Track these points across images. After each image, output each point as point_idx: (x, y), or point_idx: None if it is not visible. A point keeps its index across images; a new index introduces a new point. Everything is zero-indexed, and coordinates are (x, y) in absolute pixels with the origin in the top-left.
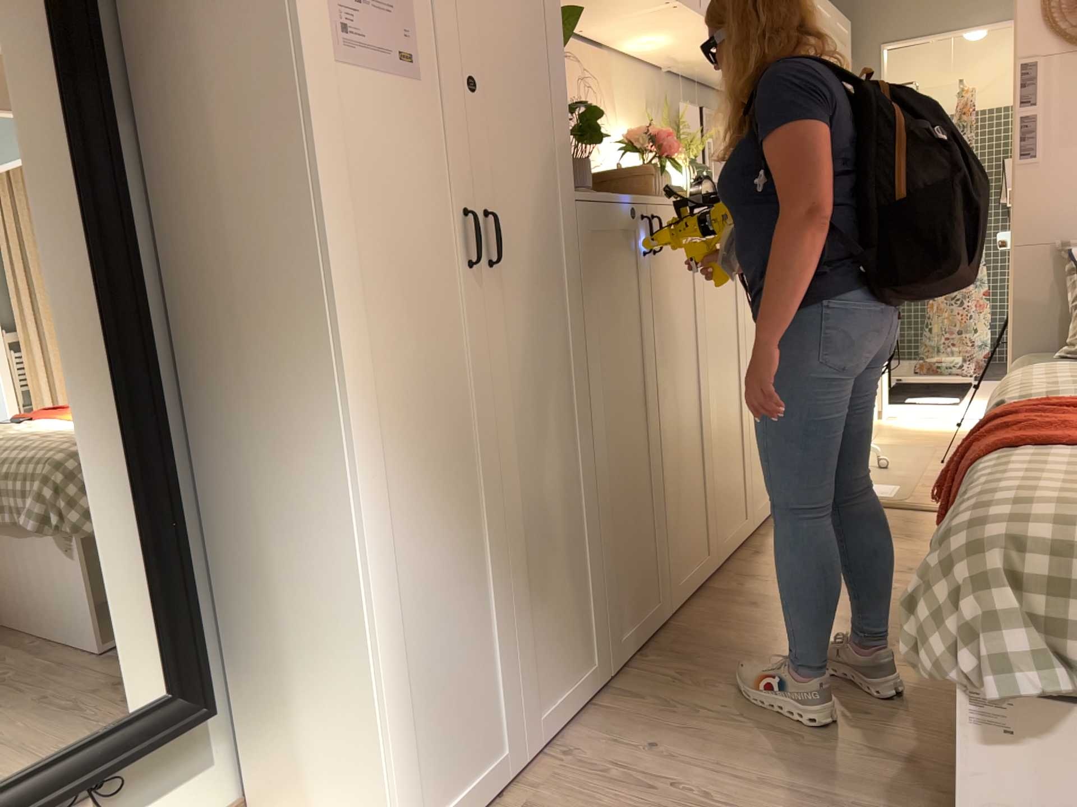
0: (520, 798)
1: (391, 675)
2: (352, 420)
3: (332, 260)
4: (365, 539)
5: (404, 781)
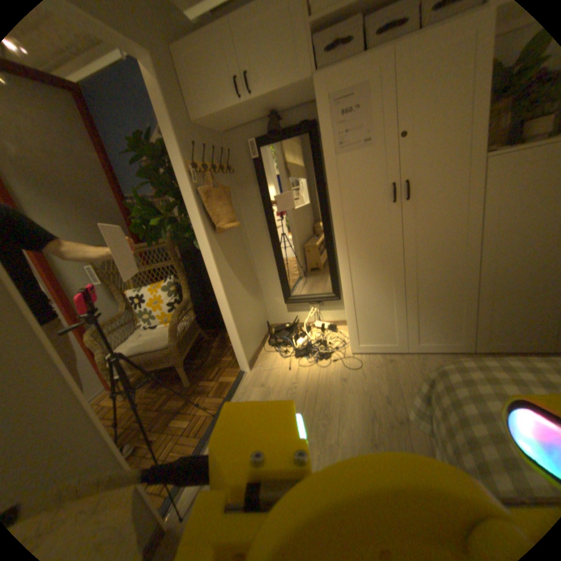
0: (395, 358)
1: (349, 308)
2: (338, 249)
3: (332, 210)
4: (341, 277)
5: (352, 332)
